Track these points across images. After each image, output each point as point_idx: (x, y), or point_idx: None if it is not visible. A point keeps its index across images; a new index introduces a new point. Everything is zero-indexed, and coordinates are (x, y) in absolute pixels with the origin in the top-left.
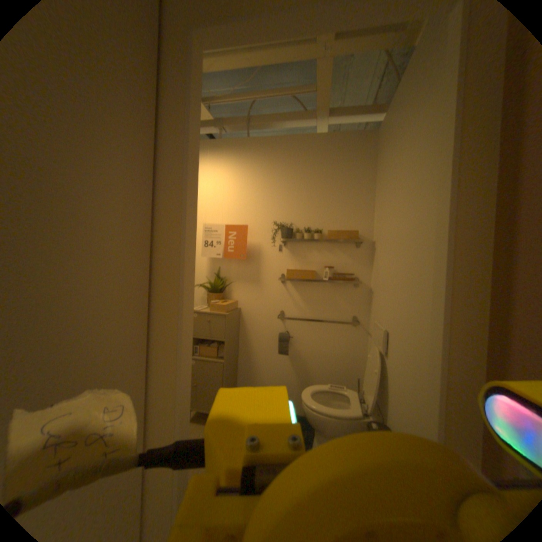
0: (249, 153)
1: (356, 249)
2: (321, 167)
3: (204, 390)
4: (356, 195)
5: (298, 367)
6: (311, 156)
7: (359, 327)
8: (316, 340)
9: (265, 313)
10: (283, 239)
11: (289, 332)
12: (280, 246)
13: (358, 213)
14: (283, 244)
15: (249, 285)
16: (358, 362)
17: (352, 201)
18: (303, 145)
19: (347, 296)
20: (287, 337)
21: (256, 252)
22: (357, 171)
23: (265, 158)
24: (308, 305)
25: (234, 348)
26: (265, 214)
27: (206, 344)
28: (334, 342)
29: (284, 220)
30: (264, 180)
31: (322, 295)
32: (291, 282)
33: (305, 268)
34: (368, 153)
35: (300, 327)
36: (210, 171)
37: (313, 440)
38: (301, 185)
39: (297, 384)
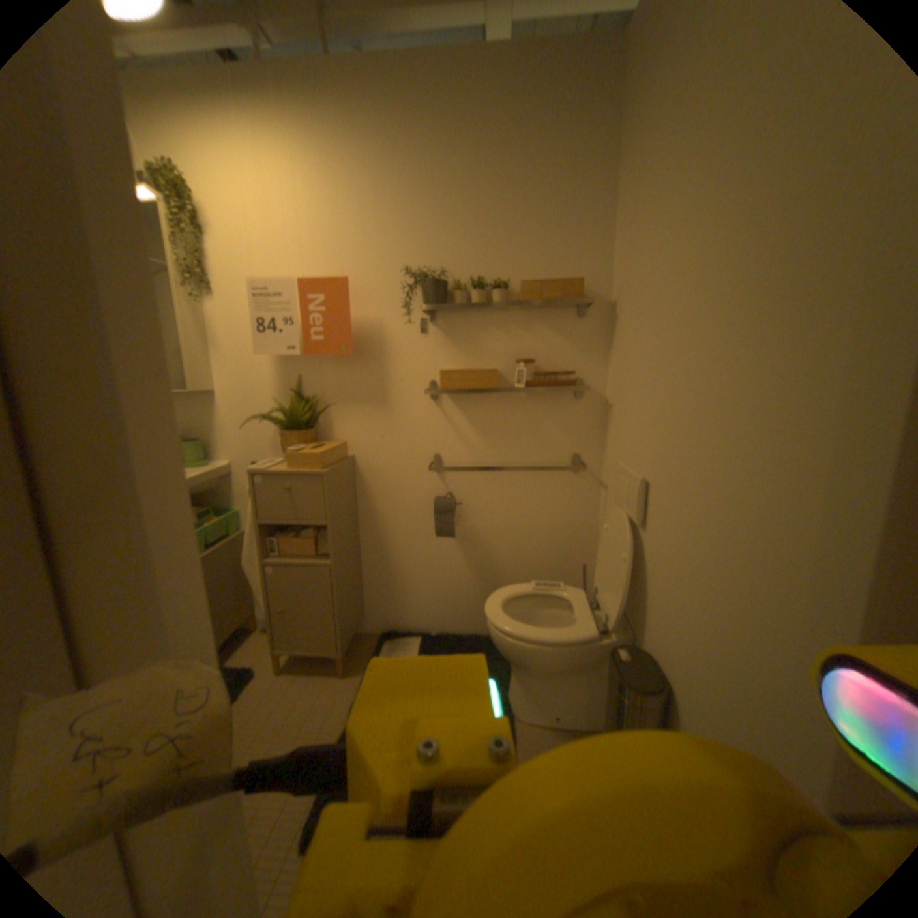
0: (333, 101)
1: (579, 321)
2: (500, 132)
3: (301, 617)
4: (577, 200)
5: (474, 555)
6: (478, 104)
7: (585, 474)
8: (506, 505)
9: (405, 463)
10: (429, 306)
11: (453, 494)
12: (422, 322)
13: (582, 242)
14: (429, 317)
15: (367, 409)
16: (582, 537)
17: (569, 215)
18: (457, 75)
19: (562, 418)
20: (450, 504)
21: (375, 339)
22: (580, 141)
23: (372, 112)
24: (488, 441)
25: (350, 534)
26: (385, 251)
27: (292, 531)
28: (538, 505)
29: (427, 263)
30: (375, 170)
31: (513, 418)
32: (452, 397)
33: (478, 367)
34: (603, 94)
35: (474, 484)
36: (246, 151)
37: (509, 676)
38: (459, 179)
39: (474, 583)
